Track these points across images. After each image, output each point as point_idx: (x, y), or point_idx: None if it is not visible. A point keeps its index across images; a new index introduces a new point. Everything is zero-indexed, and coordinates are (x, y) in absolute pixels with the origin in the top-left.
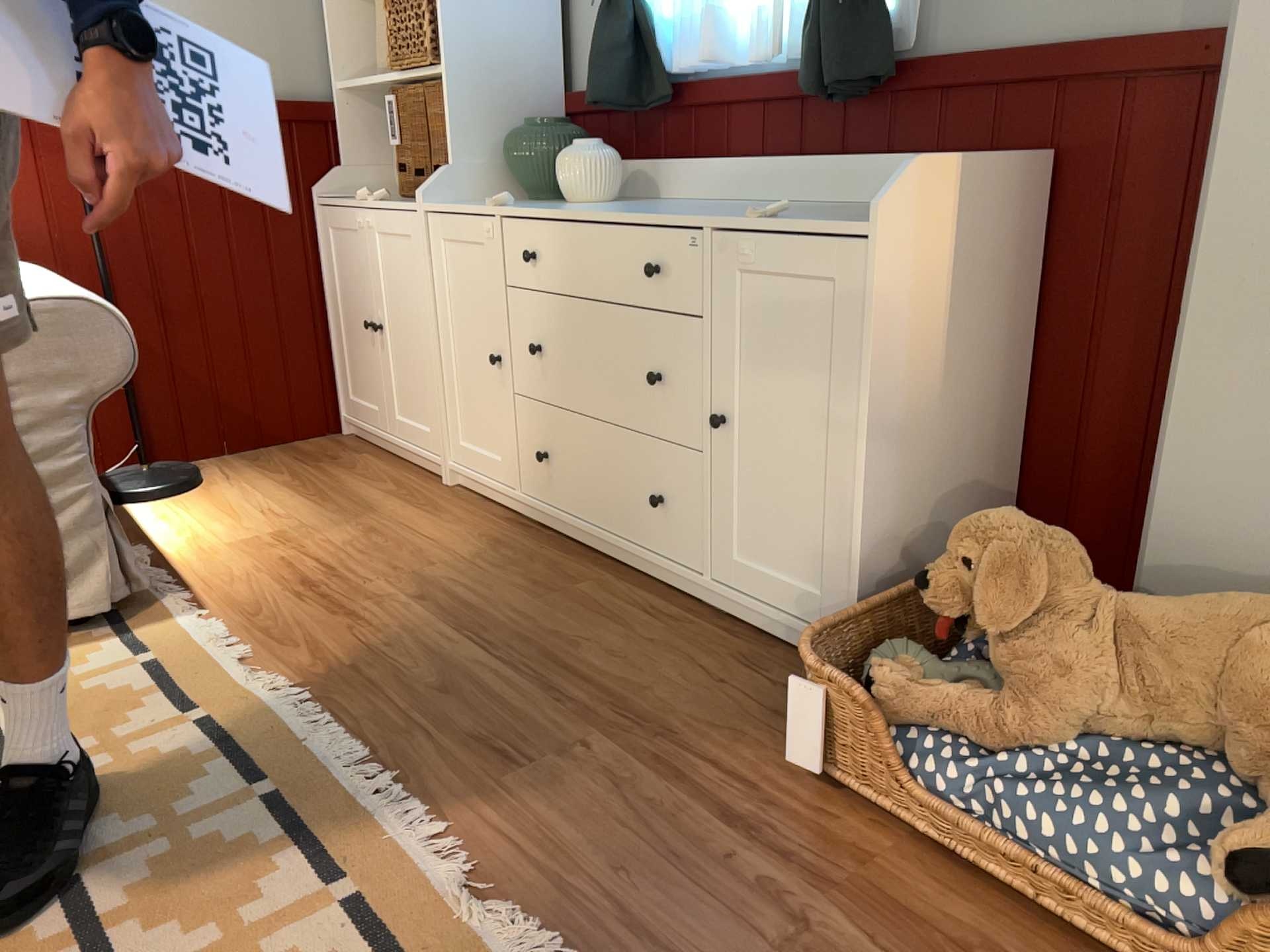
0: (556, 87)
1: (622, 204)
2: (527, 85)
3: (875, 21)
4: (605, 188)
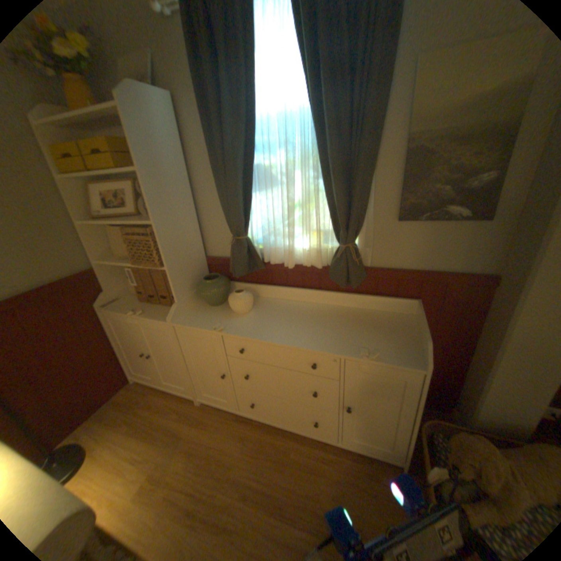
0: (203, 255)
1: (259, 311)
2: (195, 259)
3: (360, 259)
4: (252, 306)
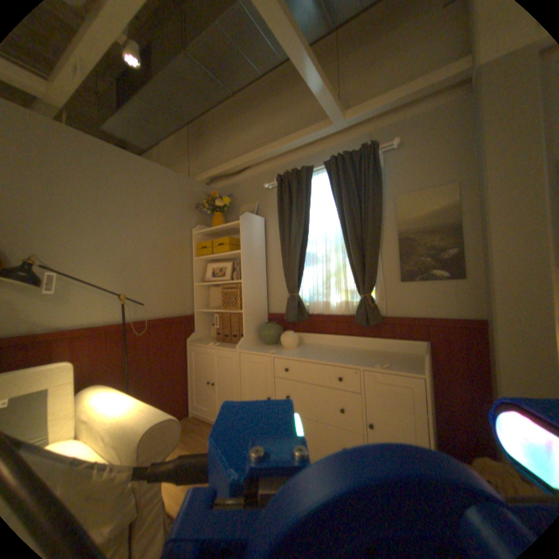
0: (266, 310)
1: (302, 348)
2: (260, 311)
3: (376, 308)
4: (297, 343)
